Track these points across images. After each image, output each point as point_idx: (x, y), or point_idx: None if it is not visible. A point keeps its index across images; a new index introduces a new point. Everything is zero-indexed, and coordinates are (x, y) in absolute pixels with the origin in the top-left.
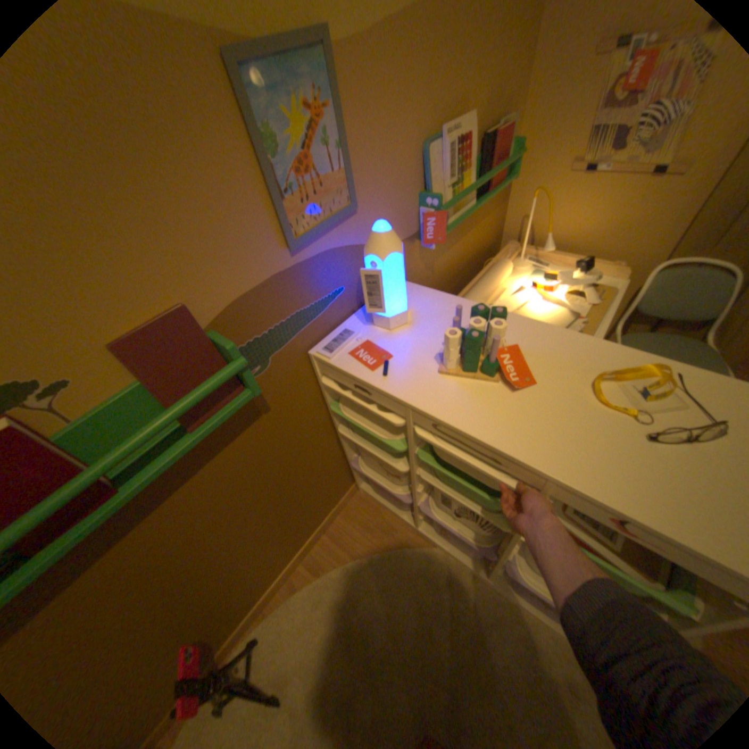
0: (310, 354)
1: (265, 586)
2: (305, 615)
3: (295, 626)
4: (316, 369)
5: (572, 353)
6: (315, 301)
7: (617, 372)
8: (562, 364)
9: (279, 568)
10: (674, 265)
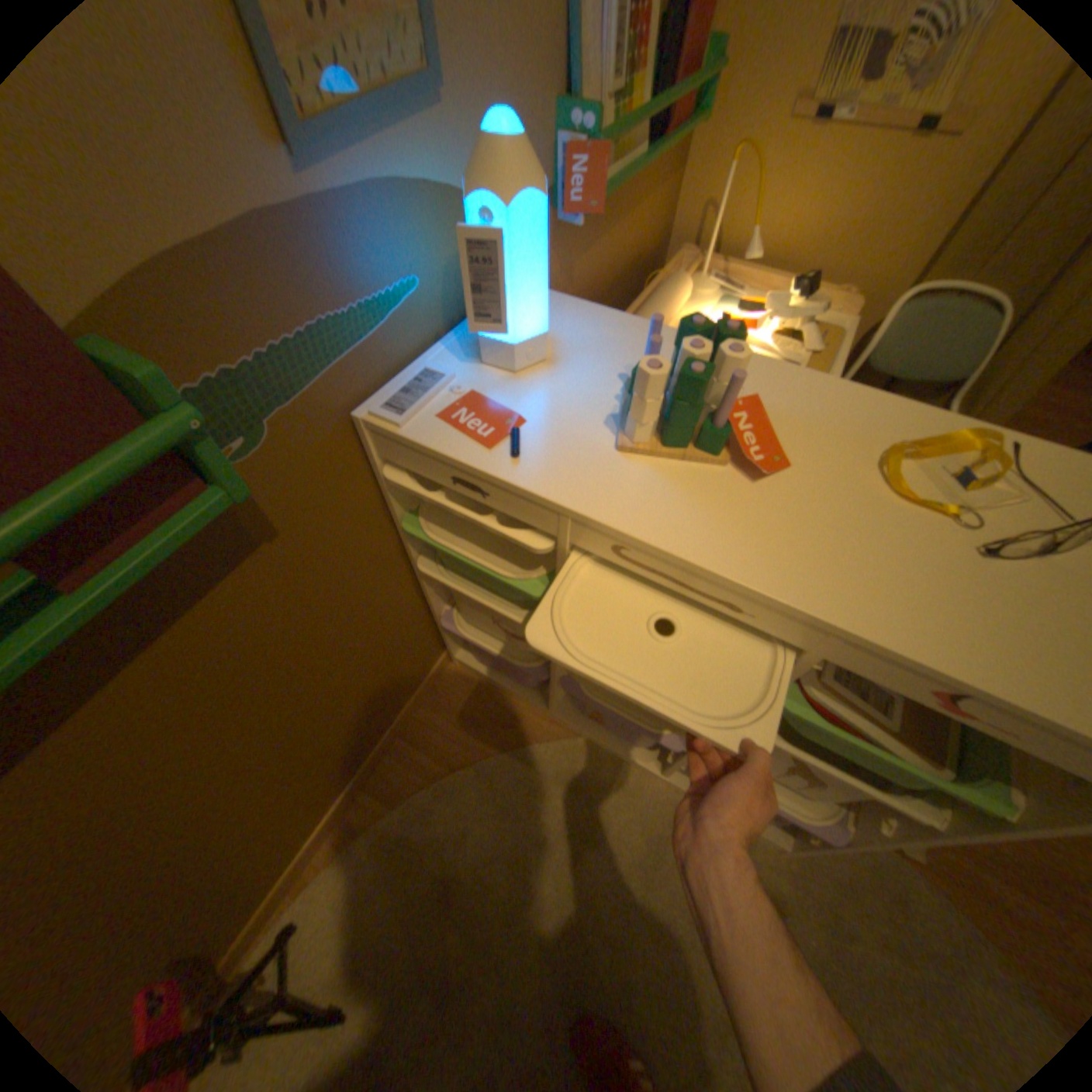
0: (356, 417)
1: (300, 837)
2: (377, 870)
3: (360, 891)
4: (369, 451)
5: (838, 413)
6: (360, 300)
7: (913, 445)
8: (826, 432)
9: (324, 804)
10: (922, 294)
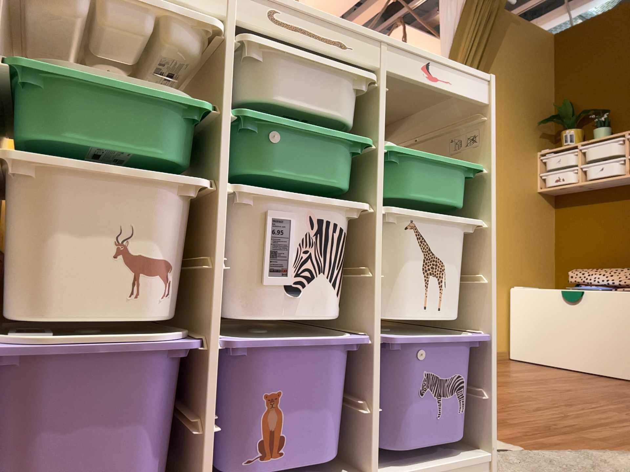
0: None
1: None
2: None
3: None
4: None
5: None
6: None
7: None
8: None
9: None
10: None
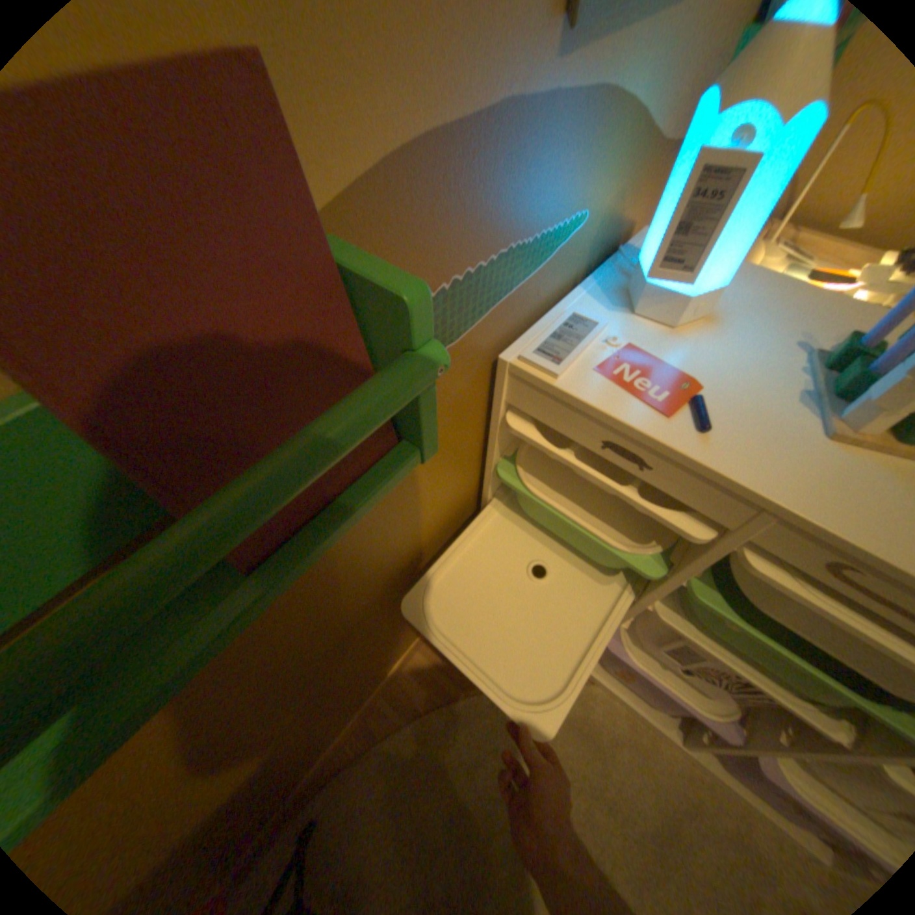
0: (503, 360)
1: (329, 740)
2: (393, 783)
3: (376, 802)
4: (498, 395)
5: None
6: (546, 229)
7: None
8: None
9: (353, 711)
10: None
